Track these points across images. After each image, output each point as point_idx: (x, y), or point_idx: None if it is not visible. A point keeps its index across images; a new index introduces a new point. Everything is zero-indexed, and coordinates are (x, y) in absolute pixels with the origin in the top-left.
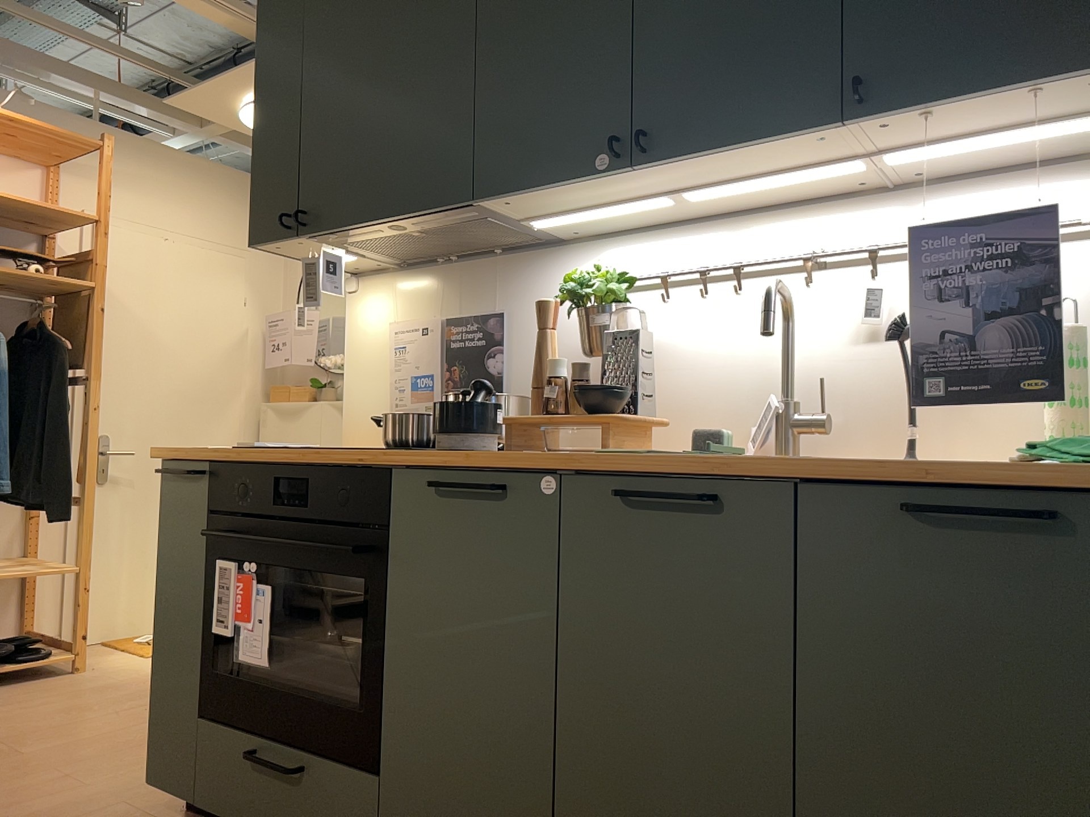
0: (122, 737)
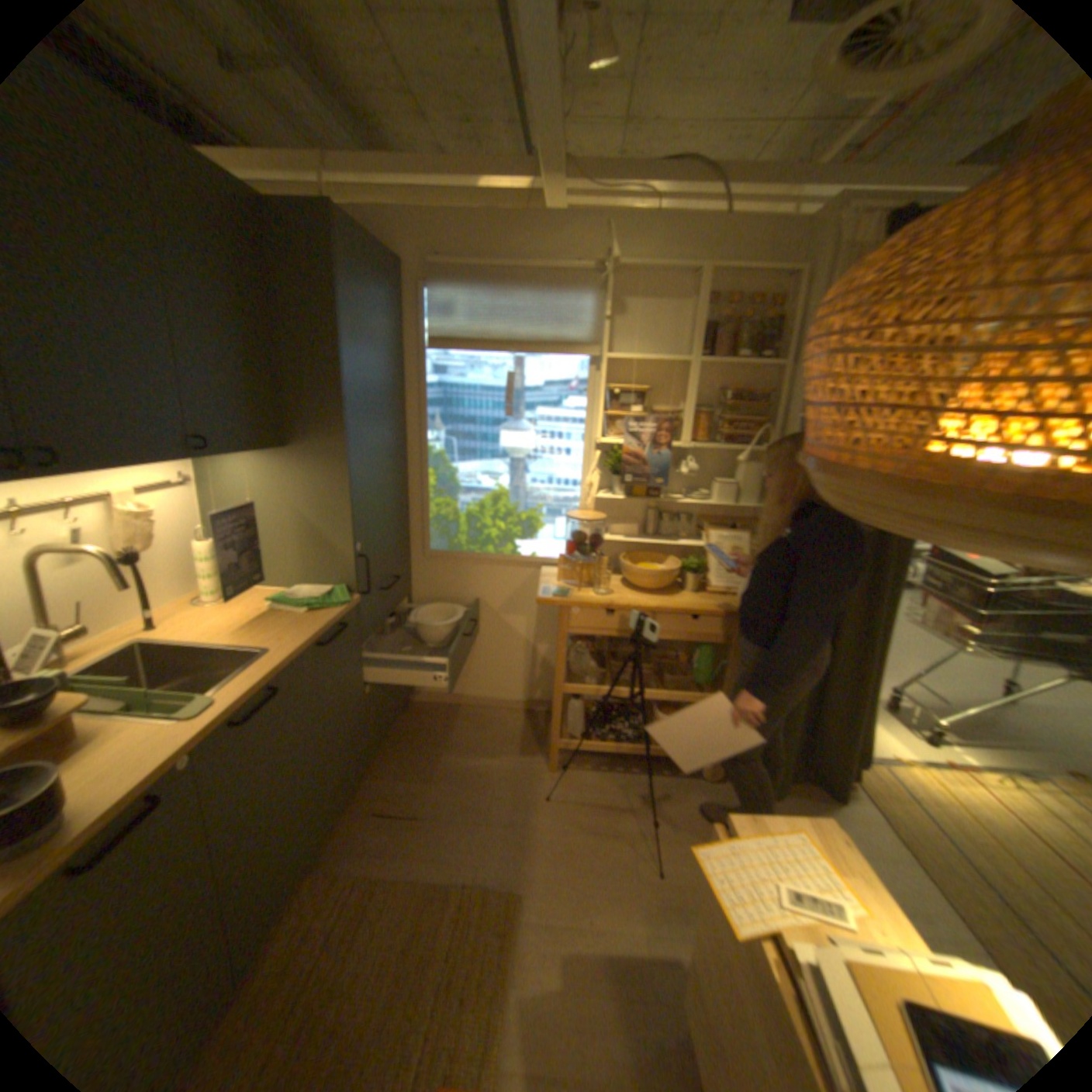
0: None
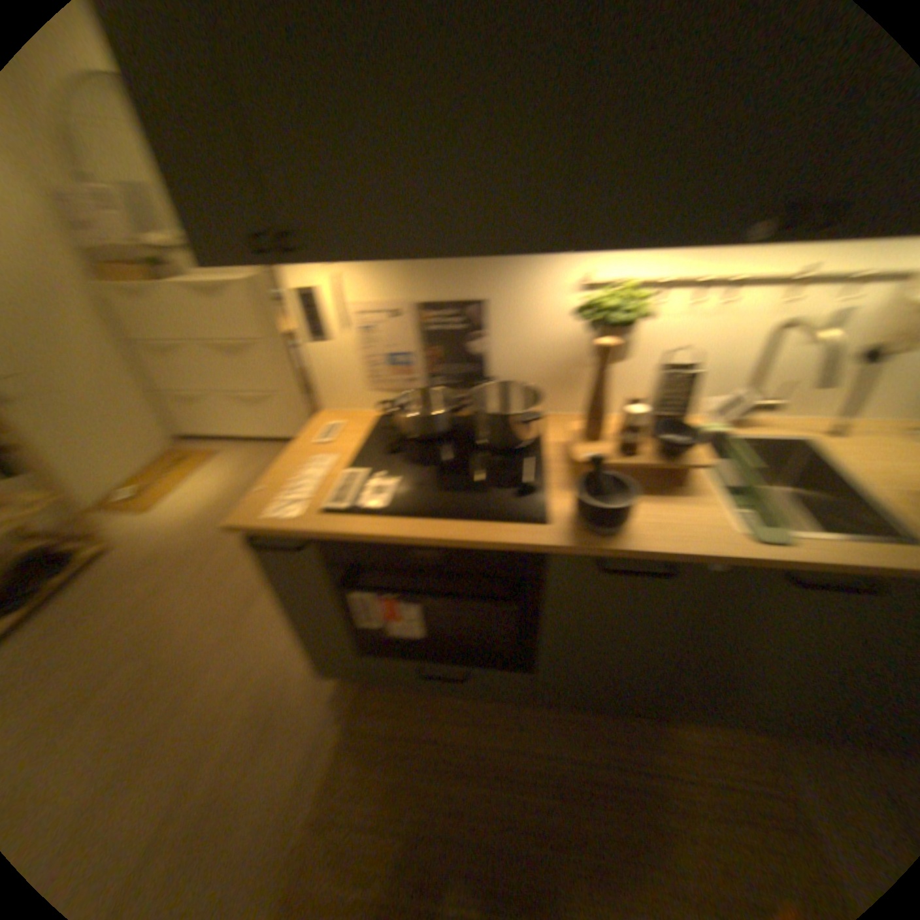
0: (227, 608)
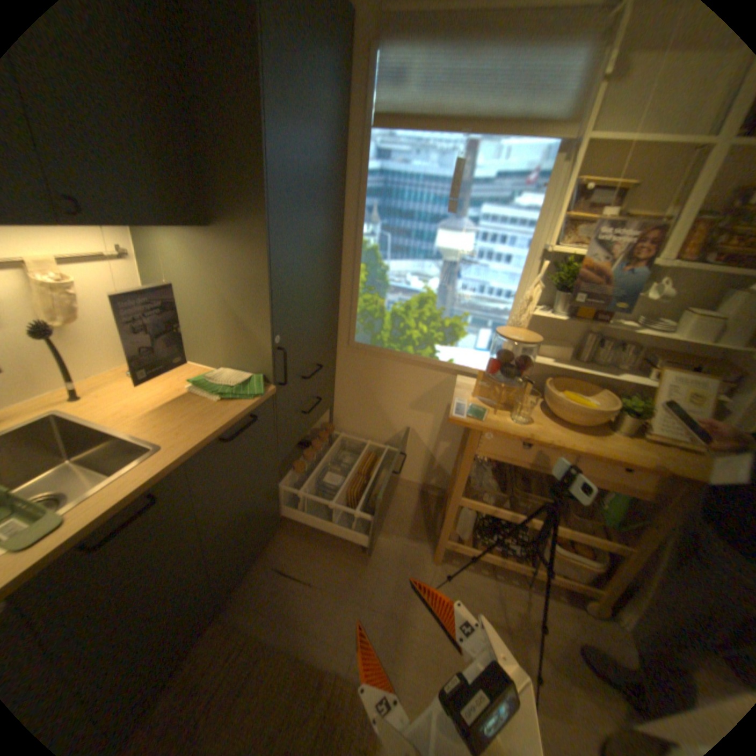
0: None
